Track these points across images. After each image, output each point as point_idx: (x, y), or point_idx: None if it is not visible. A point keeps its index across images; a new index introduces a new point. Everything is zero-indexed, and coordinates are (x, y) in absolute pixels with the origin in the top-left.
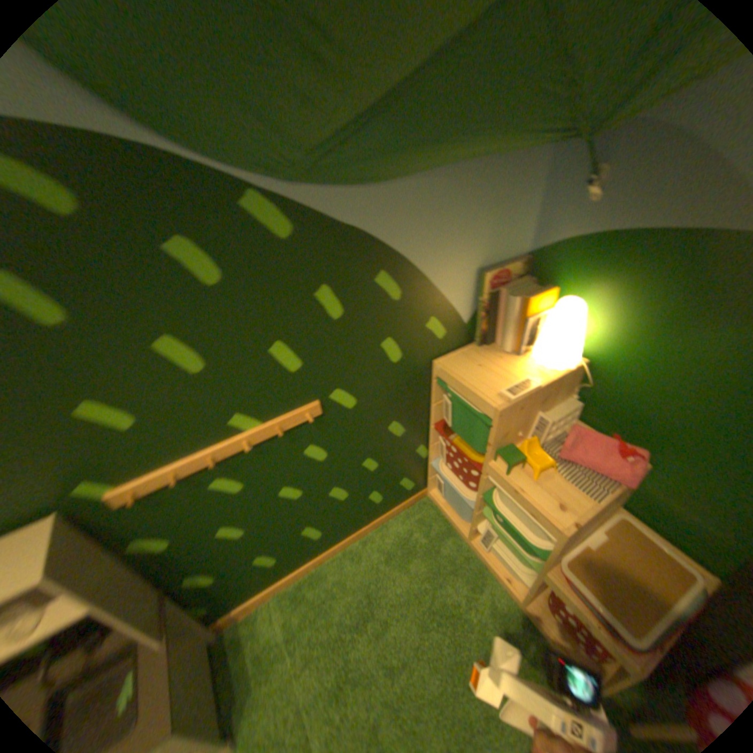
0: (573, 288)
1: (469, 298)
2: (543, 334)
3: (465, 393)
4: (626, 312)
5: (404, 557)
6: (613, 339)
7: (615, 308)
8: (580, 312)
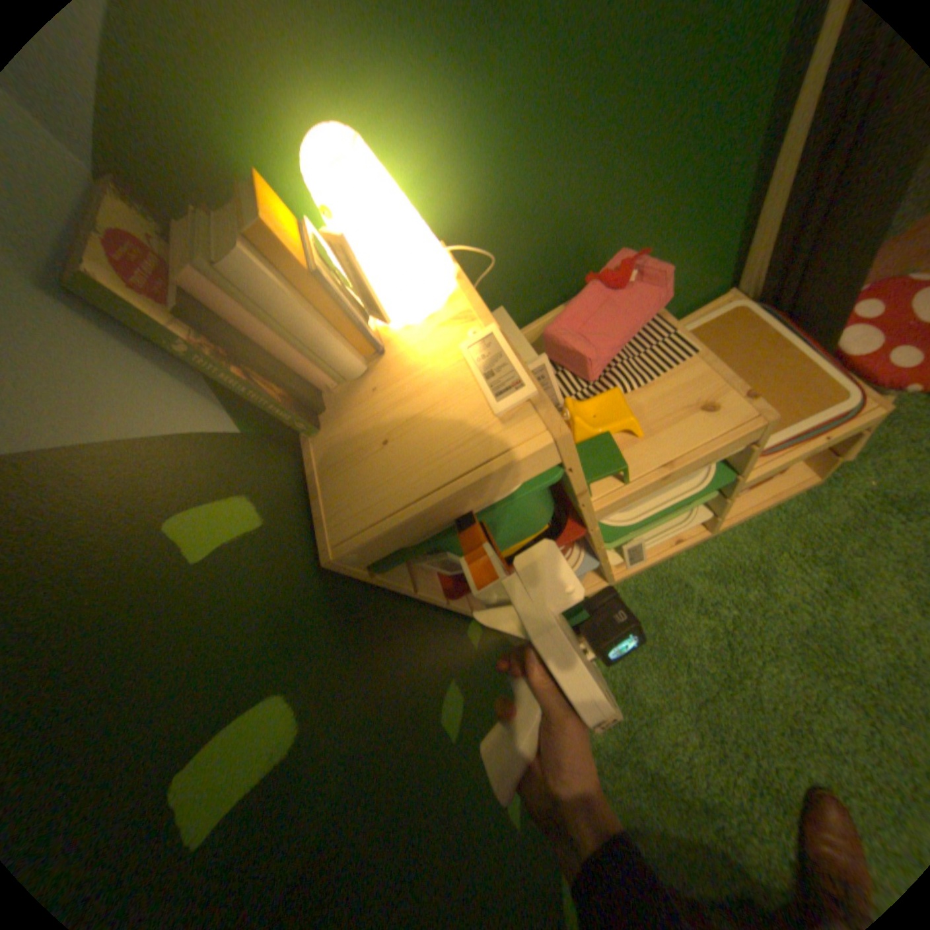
0: (272, 142)
1: (151, 372)
2: (362, 263)
3: (456, 503)
4: (396, 73)
5: (629, 709)
6: (430, 158)
7: (373, 89)
8: (356, 140)
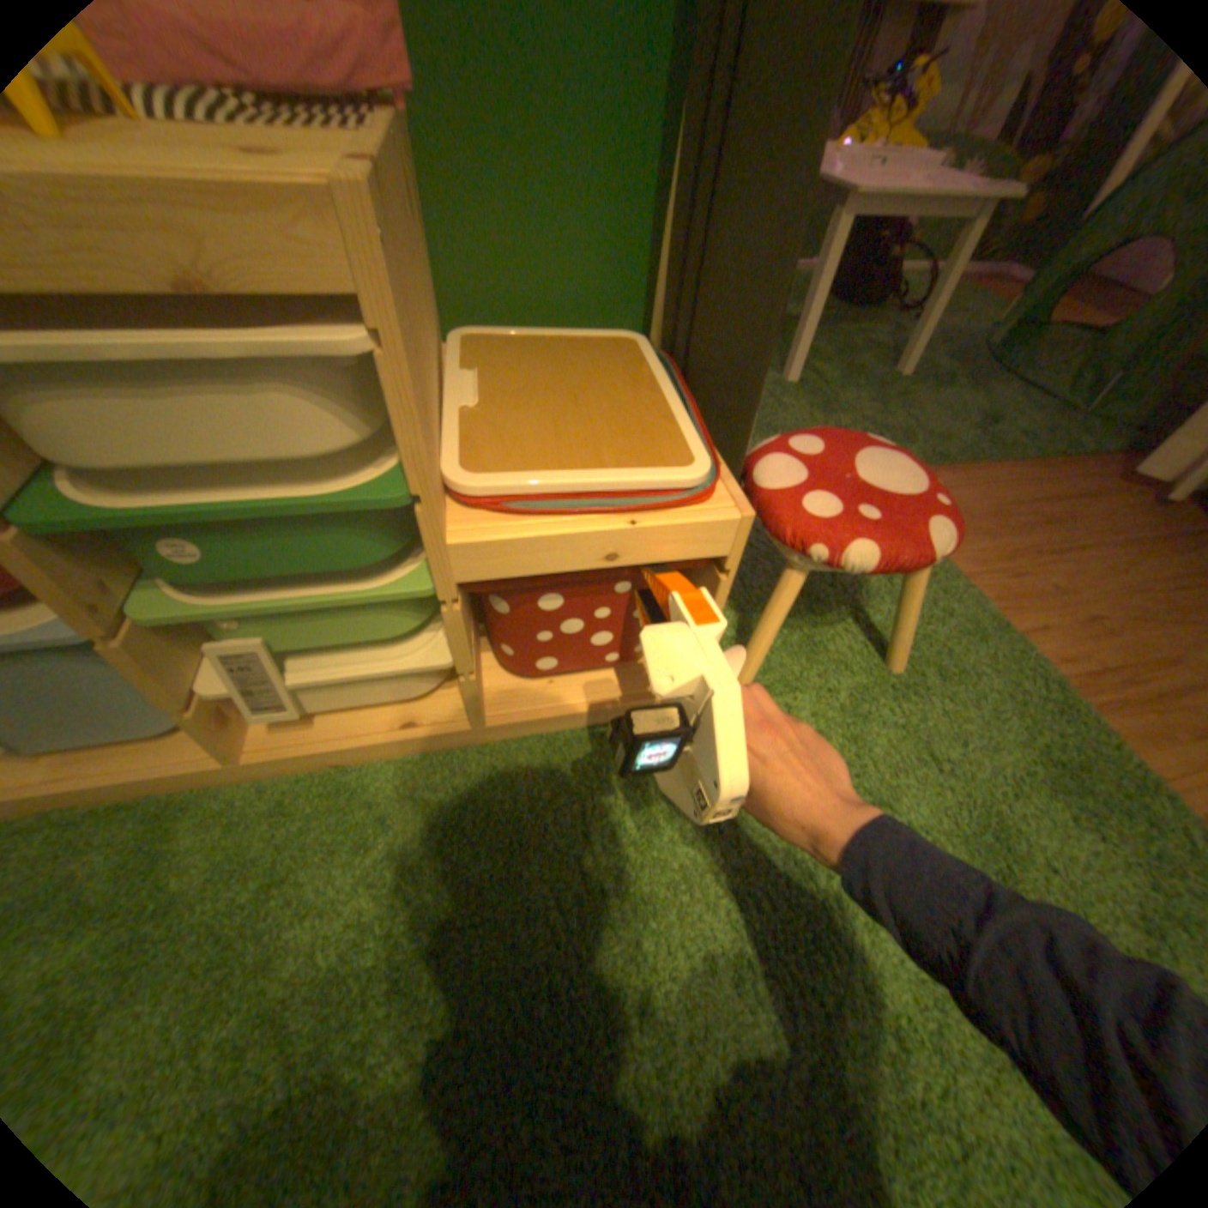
0: None
1: None
2: None
3: None
4: None
5: None
6: None
7: None
8: None
